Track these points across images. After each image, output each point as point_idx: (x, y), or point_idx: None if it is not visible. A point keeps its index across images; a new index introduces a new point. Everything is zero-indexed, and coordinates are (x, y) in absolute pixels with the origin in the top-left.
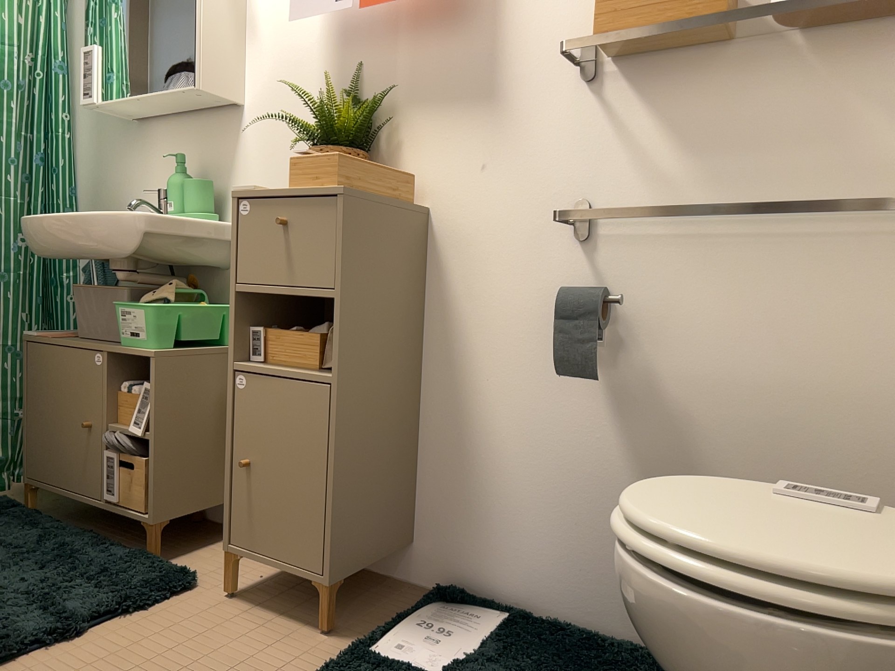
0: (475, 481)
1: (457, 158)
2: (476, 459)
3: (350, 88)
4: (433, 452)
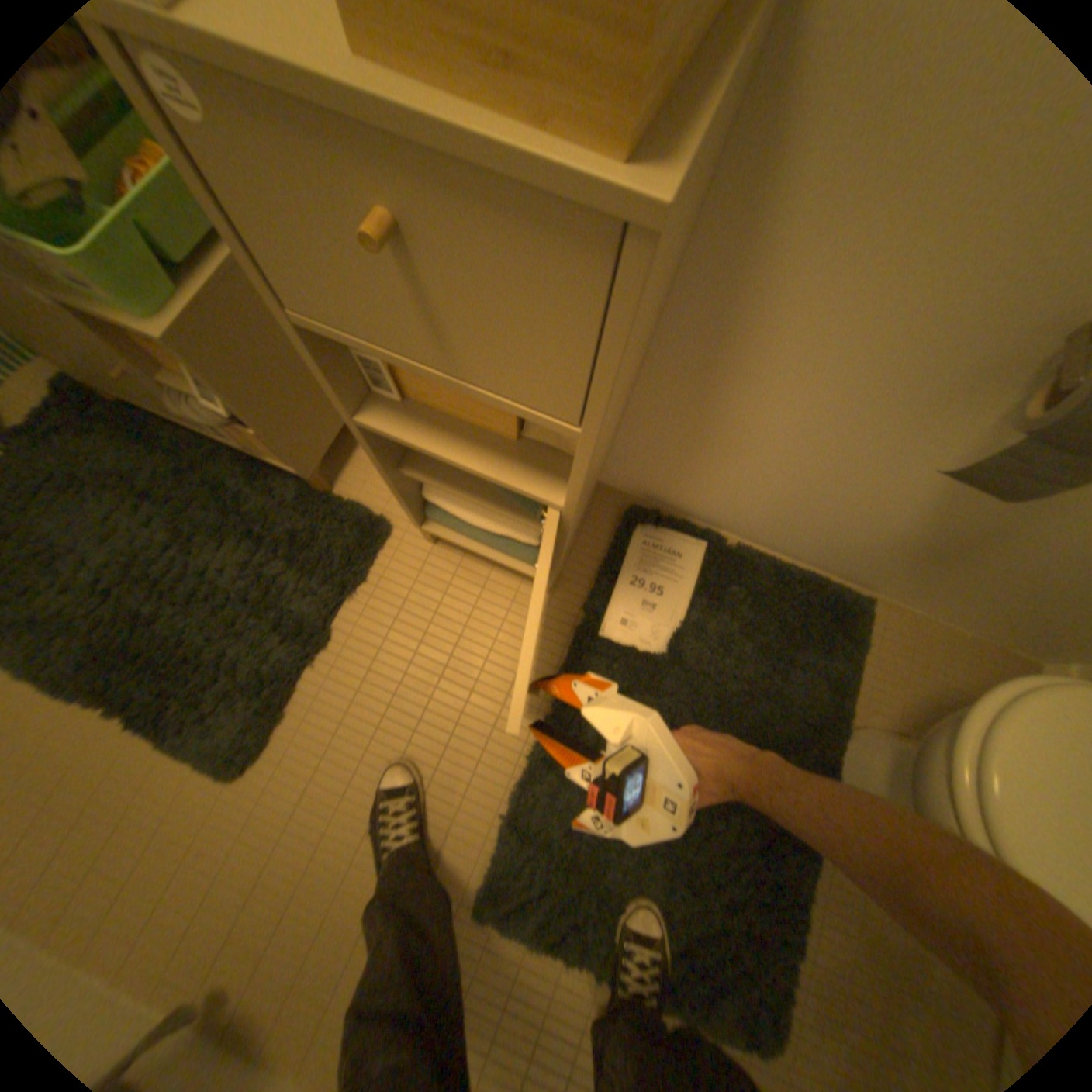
0: (705, 449)
1: None
2: (715, 435)
3: None
4: (653, 411)
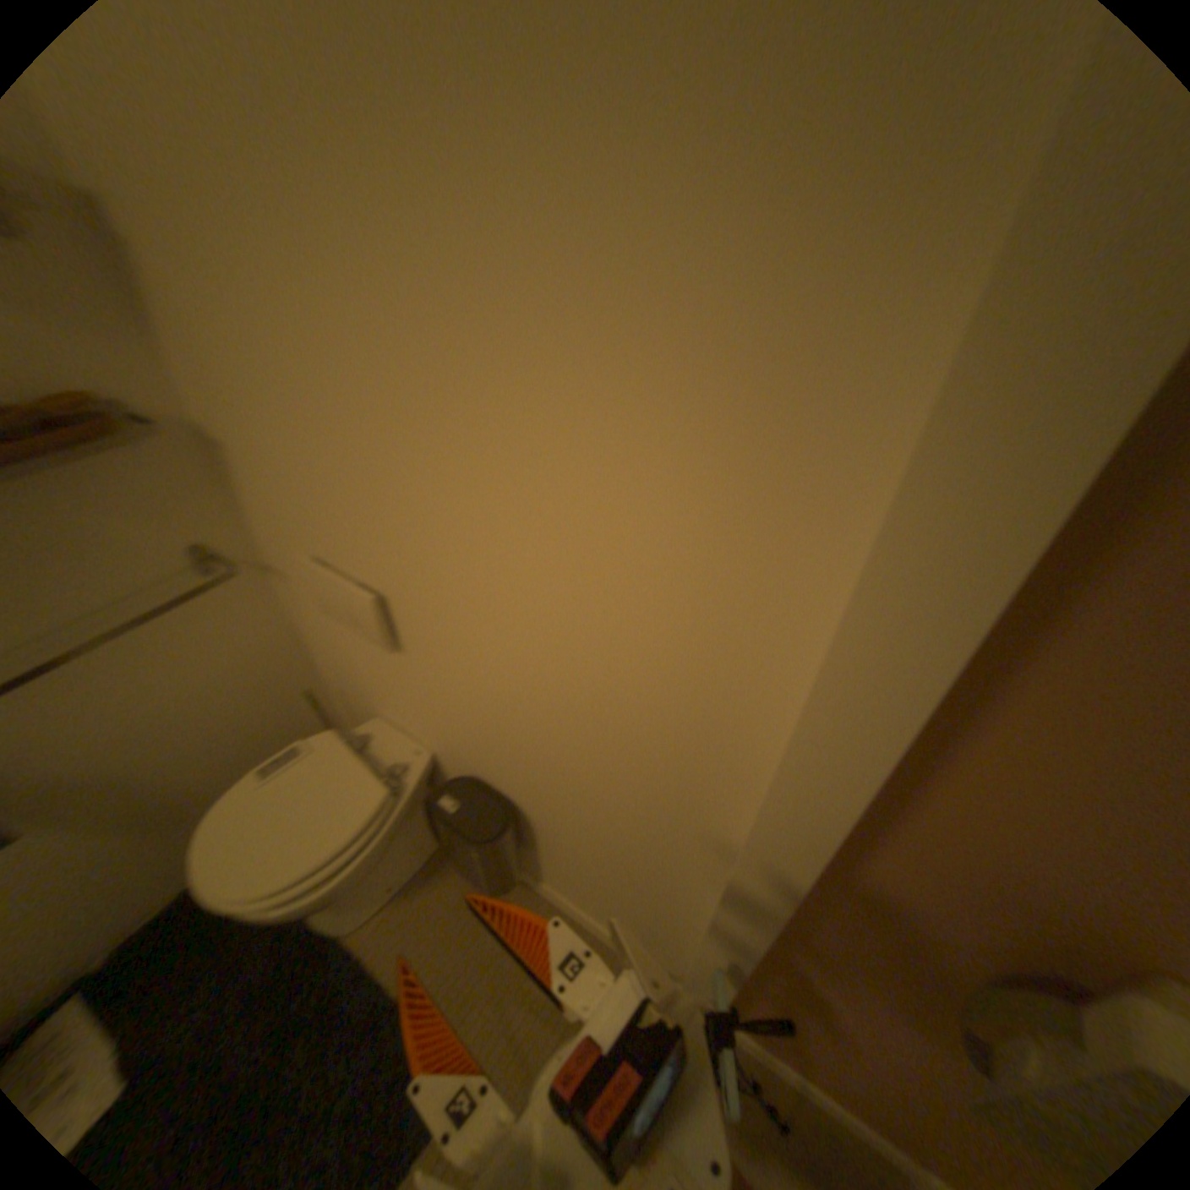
0: None
1: None
2: None
3: None
4: None
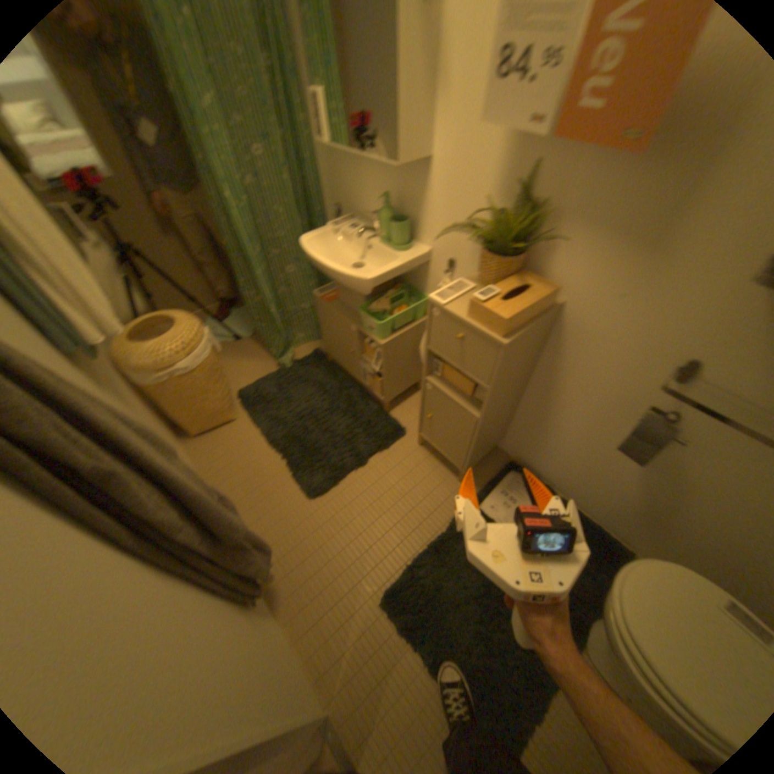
0: (548, 438)
1: (604, 279)
2: (551, 432)
3: (527, 179)
4: (528, 415)
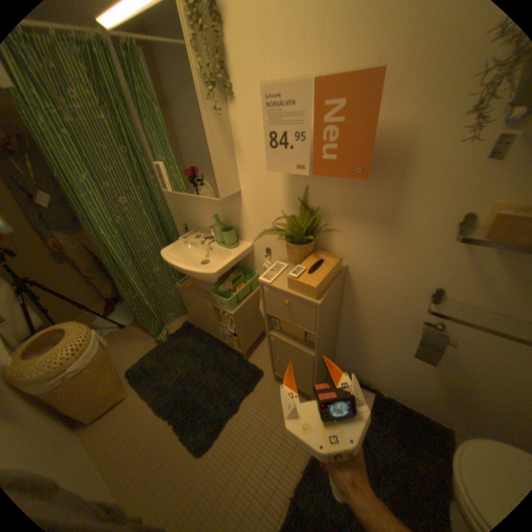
0: (363, 355)
1: (366, 248)
2: (364, 350)
3: (302, 198)
4: (345, 341)
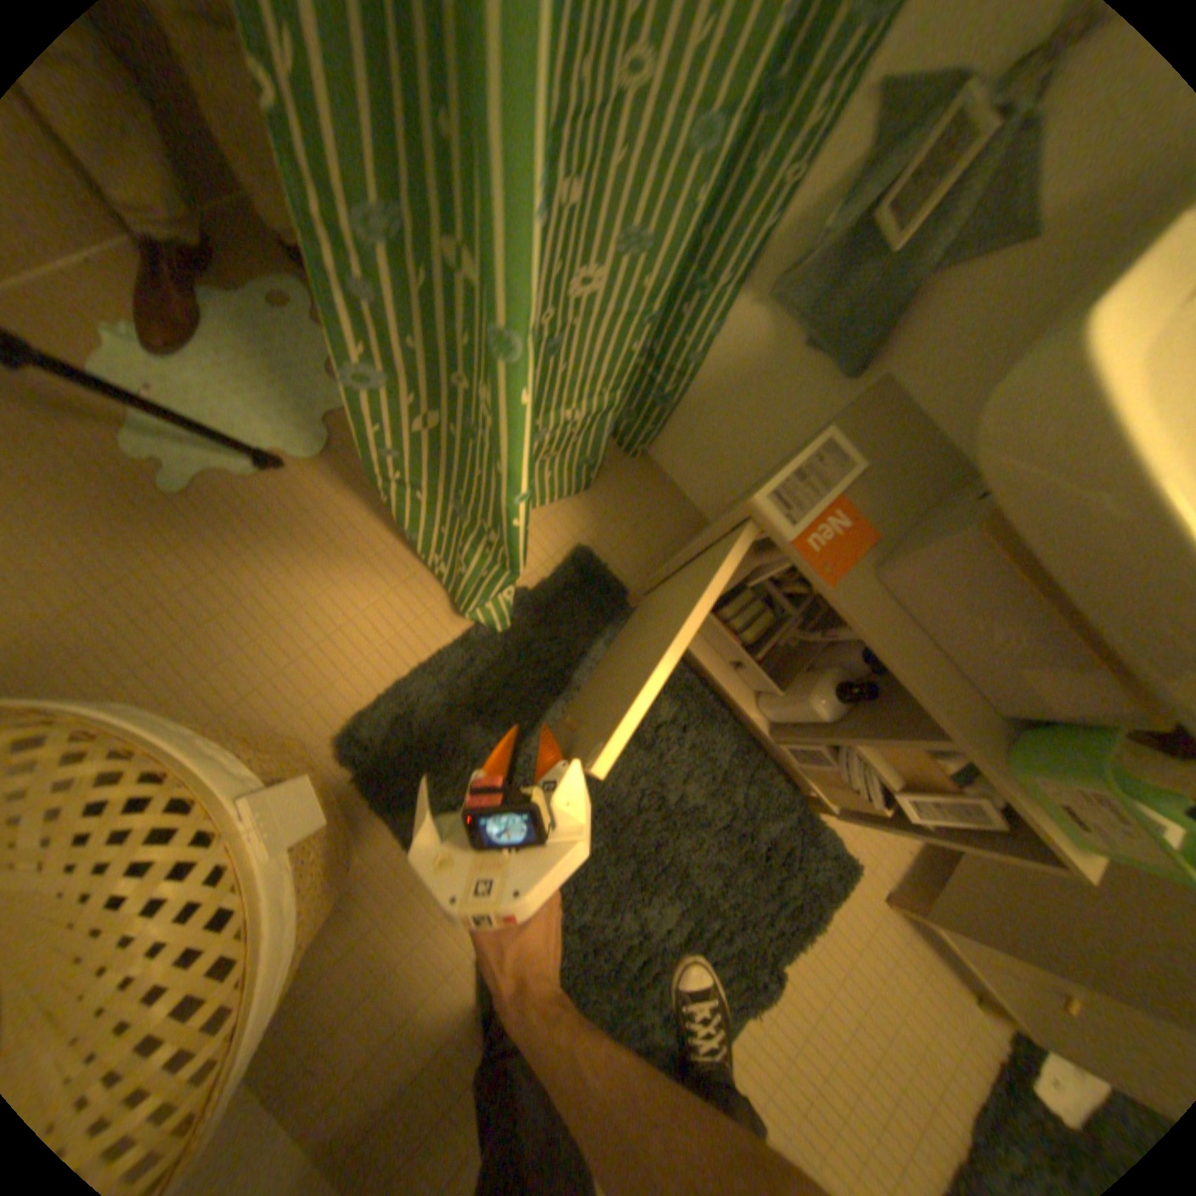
0: None
1: None
2: None
3: None
4: None
